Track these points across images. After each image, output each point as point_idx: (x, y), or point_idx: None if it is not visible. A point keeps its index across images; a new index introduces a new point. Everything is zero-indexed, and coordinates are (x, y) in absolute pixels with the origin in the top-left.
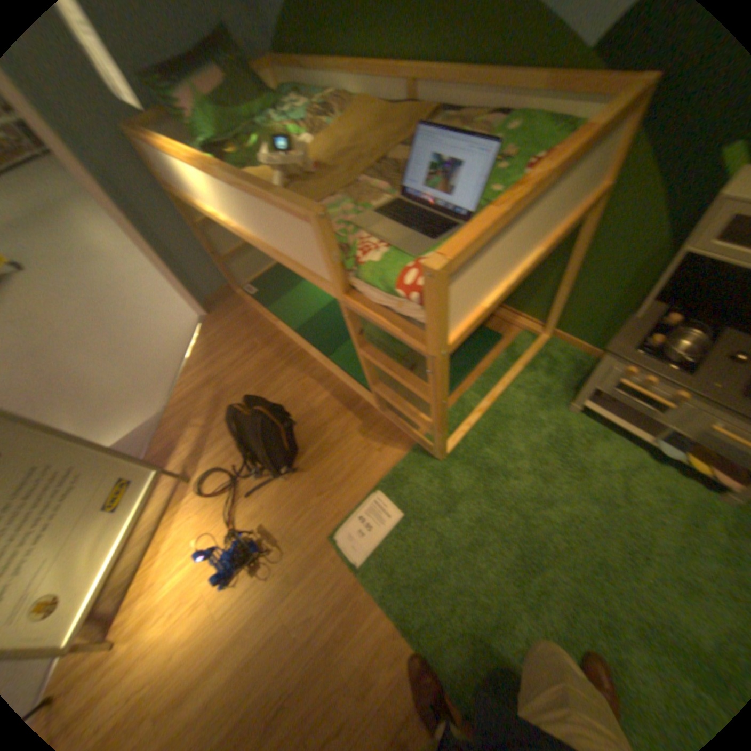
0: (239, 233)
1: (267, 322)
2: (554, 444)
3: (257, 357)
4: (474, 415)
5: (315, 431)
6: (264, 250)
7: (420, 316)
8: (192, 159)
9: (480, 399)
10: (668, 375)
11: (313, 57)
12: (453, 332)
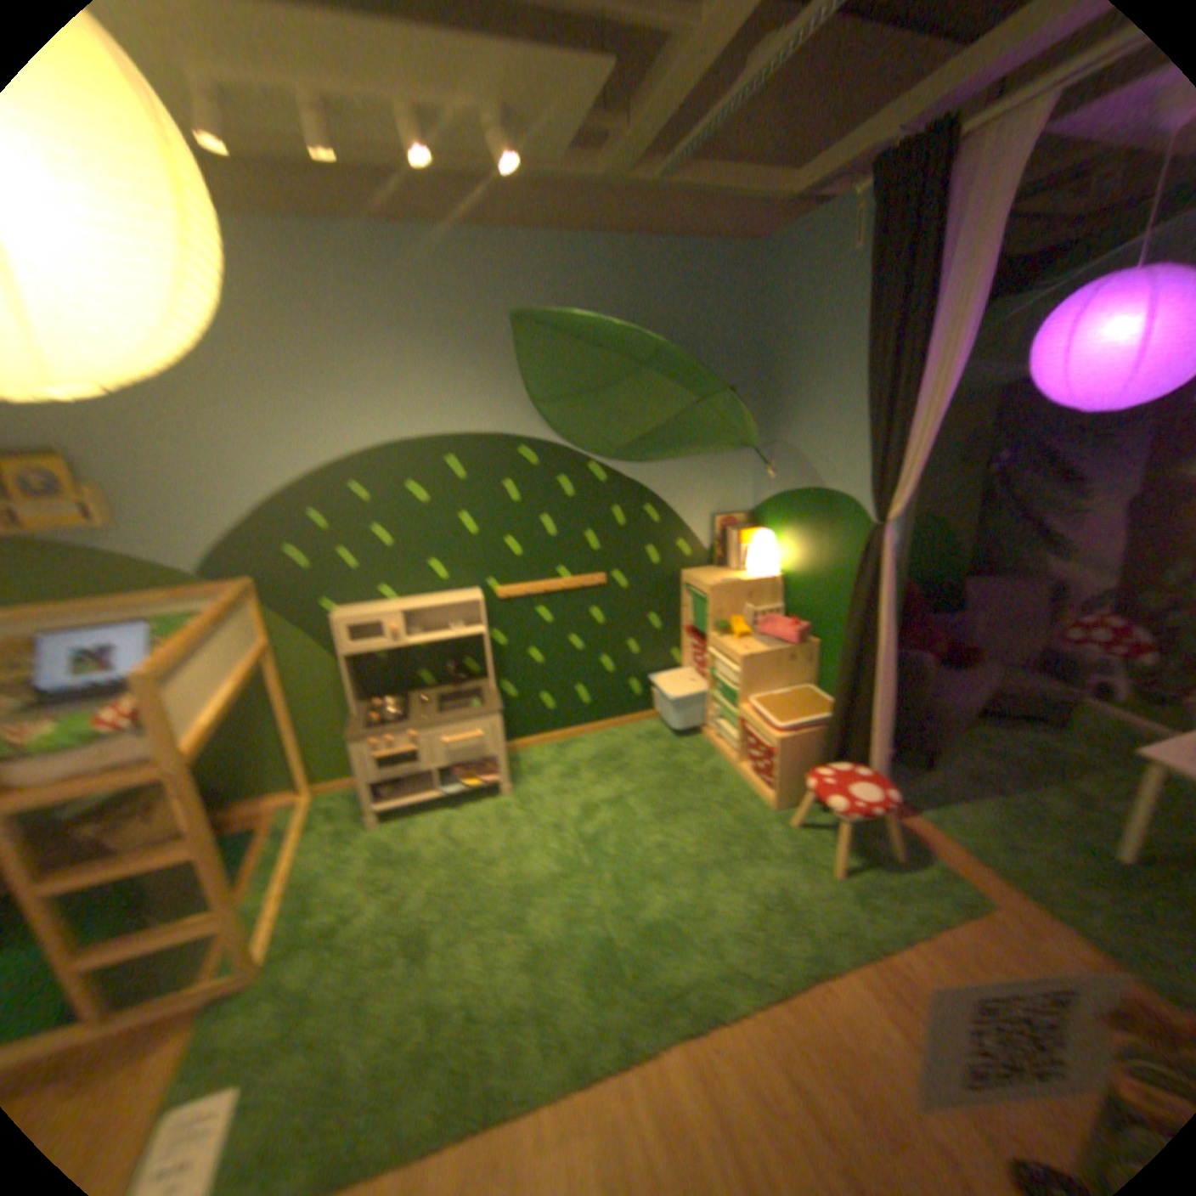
0: None
1: None
2: (371, 861)
3: None
4: (266, 907)
5: None
6: None
7: (131, 748)
8: None
9: (263, 892)
10: (391, 728)
11: None
12: (178, 746)
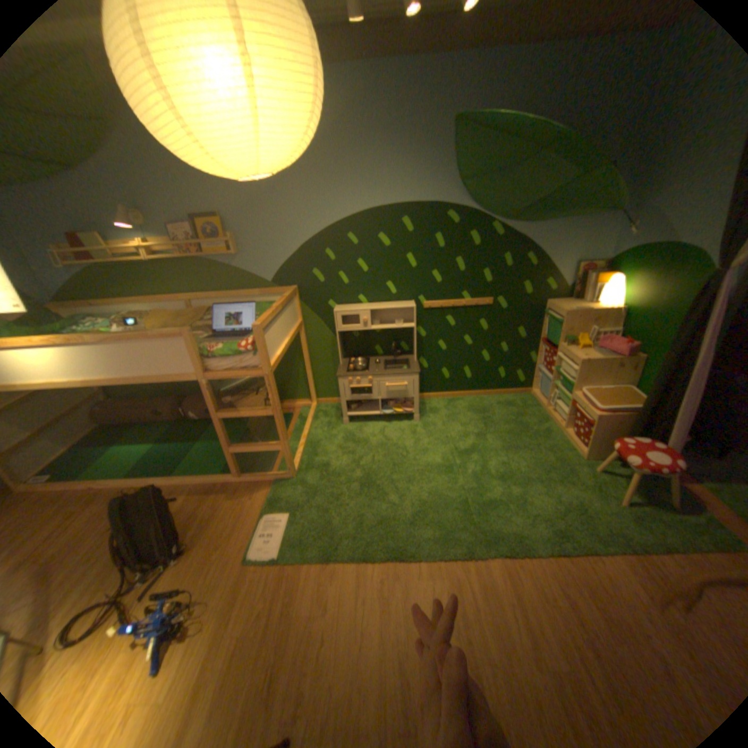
0: (89, 382)
1: (81, 490)
2: (346, 439)
3: (83, 517)
4: (299, 449)
5: (187, 521)
6: (123, 381)
7: (252, 362)
8: (55, 339)
9: (298, 442)
10: (360, 374)
11: (102, 300)
12: (270, 364)
